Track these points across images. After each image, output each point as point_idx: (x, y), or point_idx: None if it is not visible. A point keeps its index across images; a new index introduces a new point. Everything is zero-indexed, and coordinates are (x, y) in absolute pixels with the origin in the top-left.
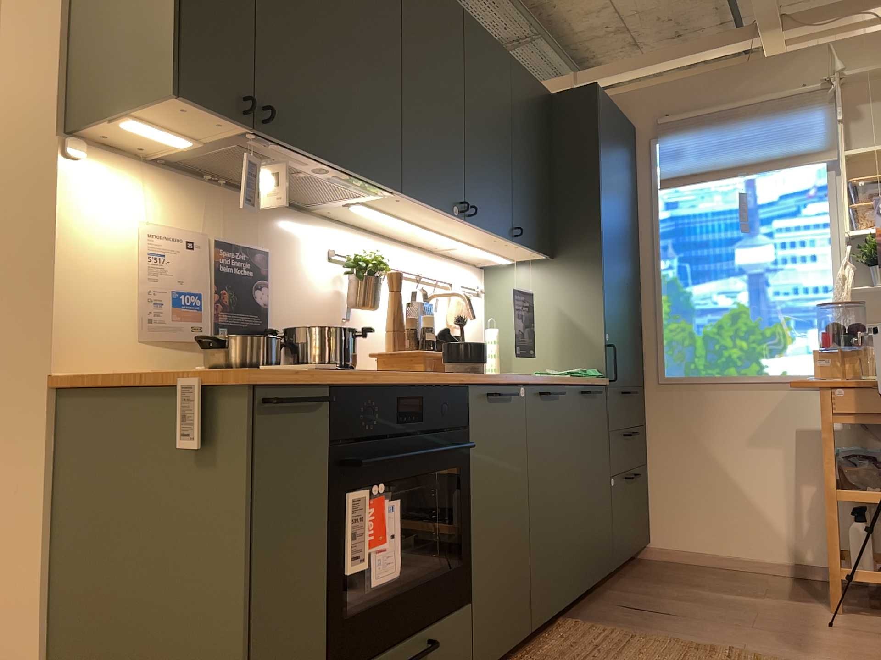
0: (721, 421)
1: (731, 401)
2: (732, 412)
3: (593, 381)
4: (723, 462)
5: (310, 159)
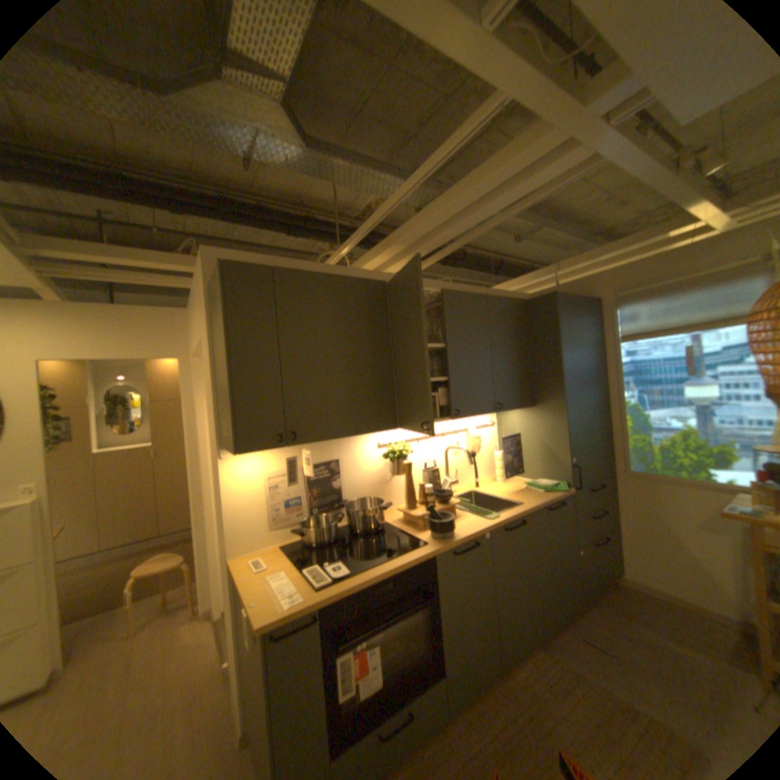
0: (676, 508)
1: (684, 496)
2: (685, 503)
3: (559, 496)
4: (679, 537)
5: (330, 439)
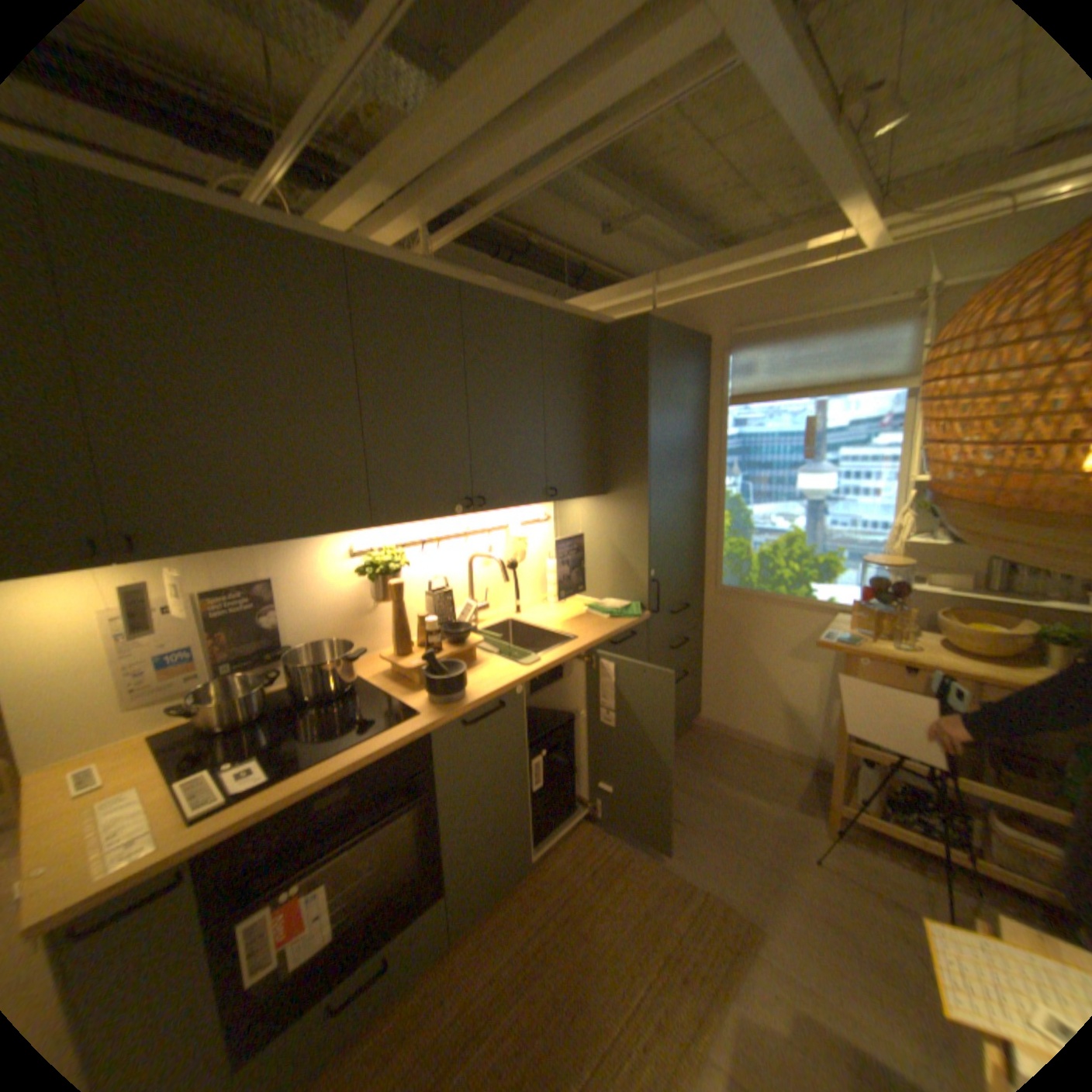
0: (768, 633)
1: (779, 617)
2: (778, 626)
3: (627, 624)
4: (766, 667)
5: (226, 549)
